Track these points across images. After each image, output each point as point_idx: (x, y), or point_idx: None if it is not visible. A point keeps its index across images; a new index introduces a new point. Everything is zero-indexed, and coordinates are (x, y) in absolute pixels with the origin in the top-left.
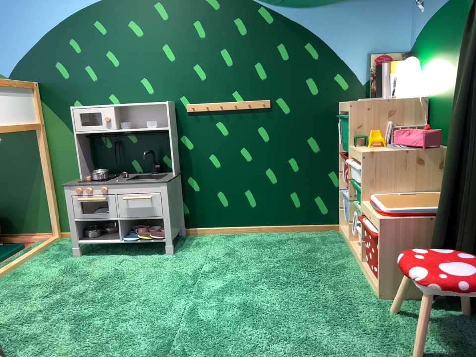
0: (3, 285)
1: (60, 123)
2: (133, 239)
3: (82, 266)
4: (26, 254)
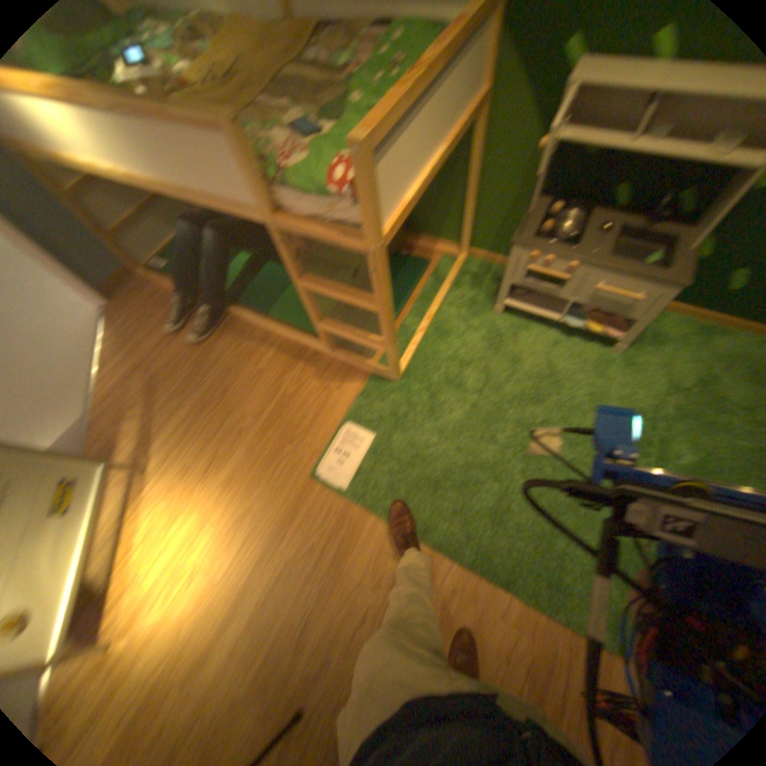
0: (431, 350)
1: (521, 89)
2: (576, 324)
3: (505, 338)
4: (439, 293)
